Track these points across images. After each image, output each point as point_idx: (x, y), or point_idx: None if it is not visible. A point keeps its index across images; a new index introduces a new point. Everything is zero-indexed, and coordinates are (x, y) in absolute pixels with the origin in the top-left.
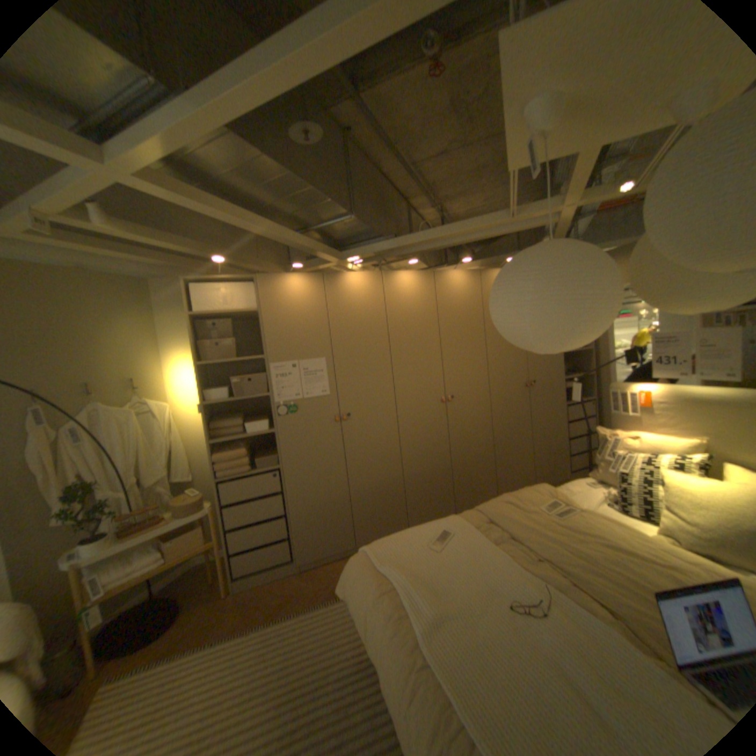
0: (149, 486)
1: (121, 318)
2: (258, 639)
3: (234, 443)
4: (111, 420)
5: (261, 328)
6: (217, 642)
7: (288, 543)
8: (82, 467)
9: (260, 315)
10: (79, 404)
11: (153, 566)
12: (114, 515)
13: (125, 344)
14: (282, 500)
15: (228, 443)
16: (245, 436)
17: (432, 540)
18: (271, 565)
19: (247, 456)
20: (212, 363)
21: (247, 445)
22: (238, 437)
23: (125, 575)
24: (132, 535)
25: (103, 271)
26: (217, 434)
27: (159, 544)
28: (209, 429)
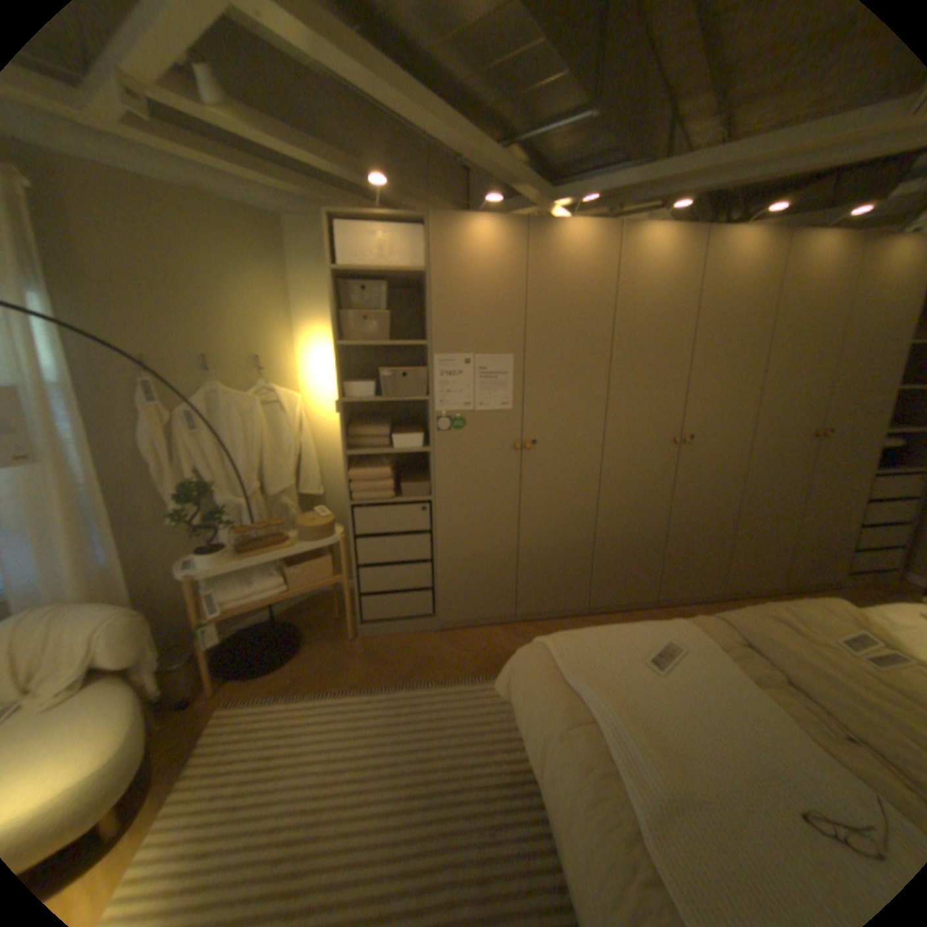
0: (275, 493)
1: (247, 269)
2: (389, 703)
3: (377, 458)
4: (233, 407)
5: (428, 299)
6: (342, 693)
7: (432, 593)
8: (201, 460)
9: (429, 278)
10: (197, 381)
11: (276, 591)
12: (235, 522)
13: (252, 307)
14: (430, 540)
15: (370, 456)
16: (393, 451)
17: (651, 652)
18: (410, 614)
19: (392, 476)
20: (358, 345)
21: (394, 462)
22: (384, 451)
23: (245, 595)
24: (254, 551)
25: (226, 198)
26: (358, 442)
27: (283, 565)
28: (349, 435)
